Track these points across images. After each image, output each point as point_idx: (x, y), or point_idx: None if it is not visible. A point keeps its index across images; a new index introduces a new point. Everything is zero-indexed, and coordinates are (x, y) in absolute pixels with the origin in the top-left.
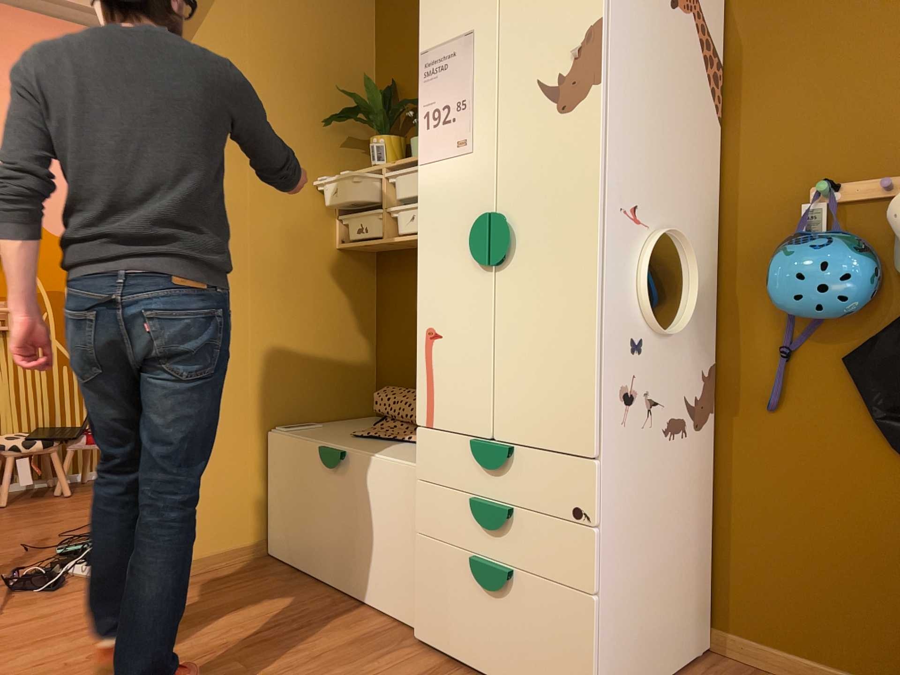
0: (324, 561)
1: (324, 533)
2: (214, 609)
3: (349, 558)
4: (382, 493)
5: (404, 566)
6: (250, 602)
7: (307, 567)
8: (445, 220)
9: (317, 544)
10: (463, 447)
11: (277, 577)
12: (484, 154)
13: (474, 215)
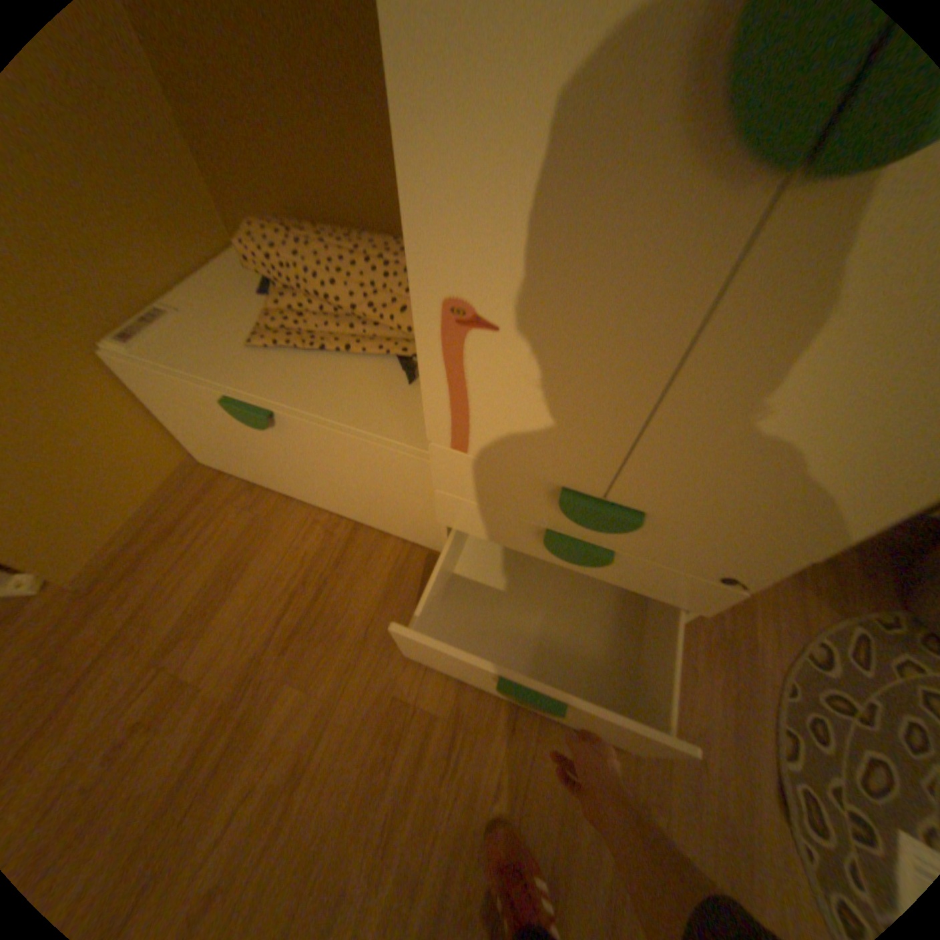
0: (290, 487)
1: (277, 469)
2: (203, 595)
3: (326, 493)
4: (361, 462)
5: (411, 517)
6: (236, 563)
7: (268, 485)
8: None
9: (273, 475)
10: (531, 485)
11: (239, 504)
12: None
13: None
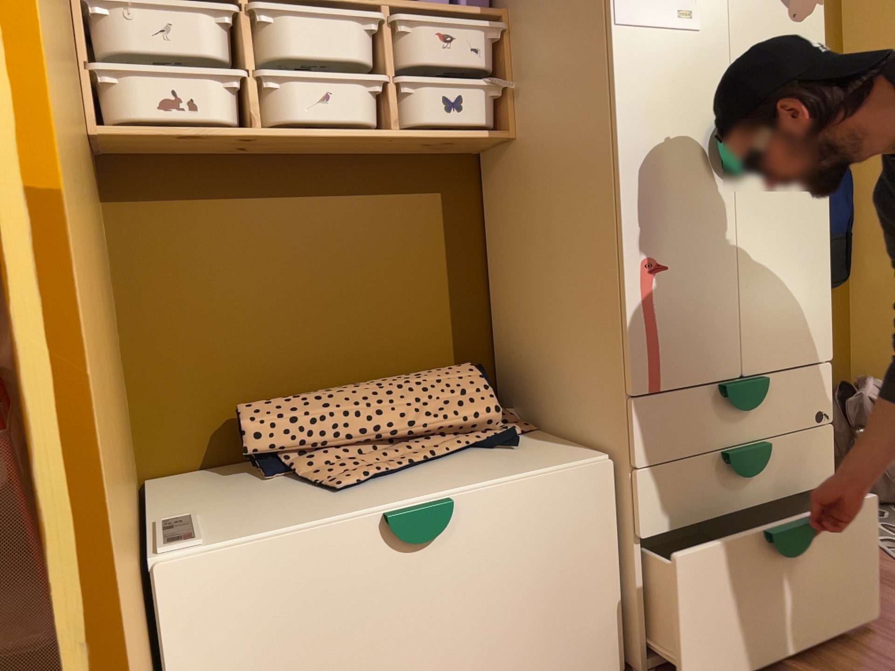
0: None
1: (402, 670)
2: None
3: None
4: (542, 526)
5: (590, 606)
6: None
7: None
8: (663, 112)
9: None
10: (703, 400)
11: None
12: (715, 38)
13: (707, 113)
